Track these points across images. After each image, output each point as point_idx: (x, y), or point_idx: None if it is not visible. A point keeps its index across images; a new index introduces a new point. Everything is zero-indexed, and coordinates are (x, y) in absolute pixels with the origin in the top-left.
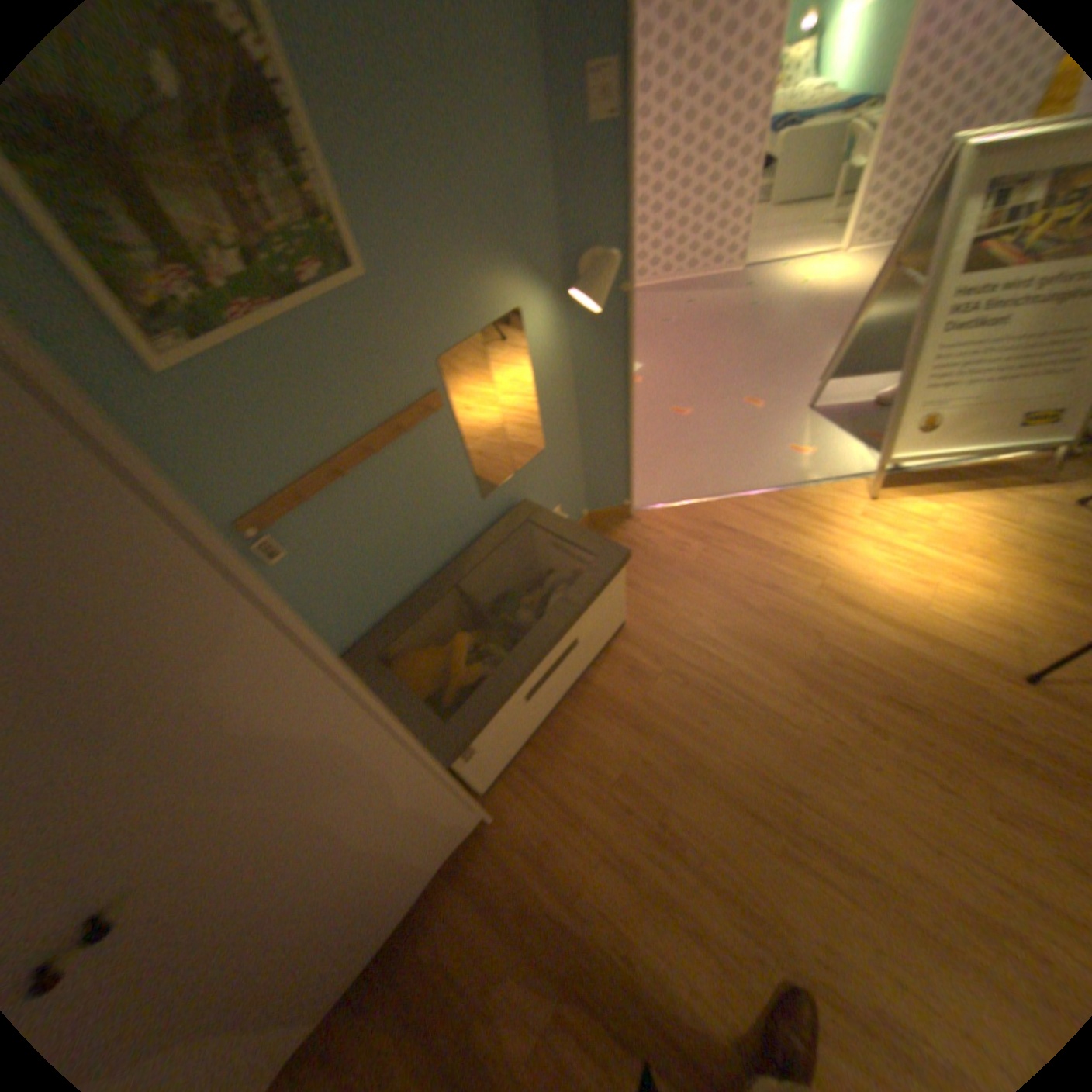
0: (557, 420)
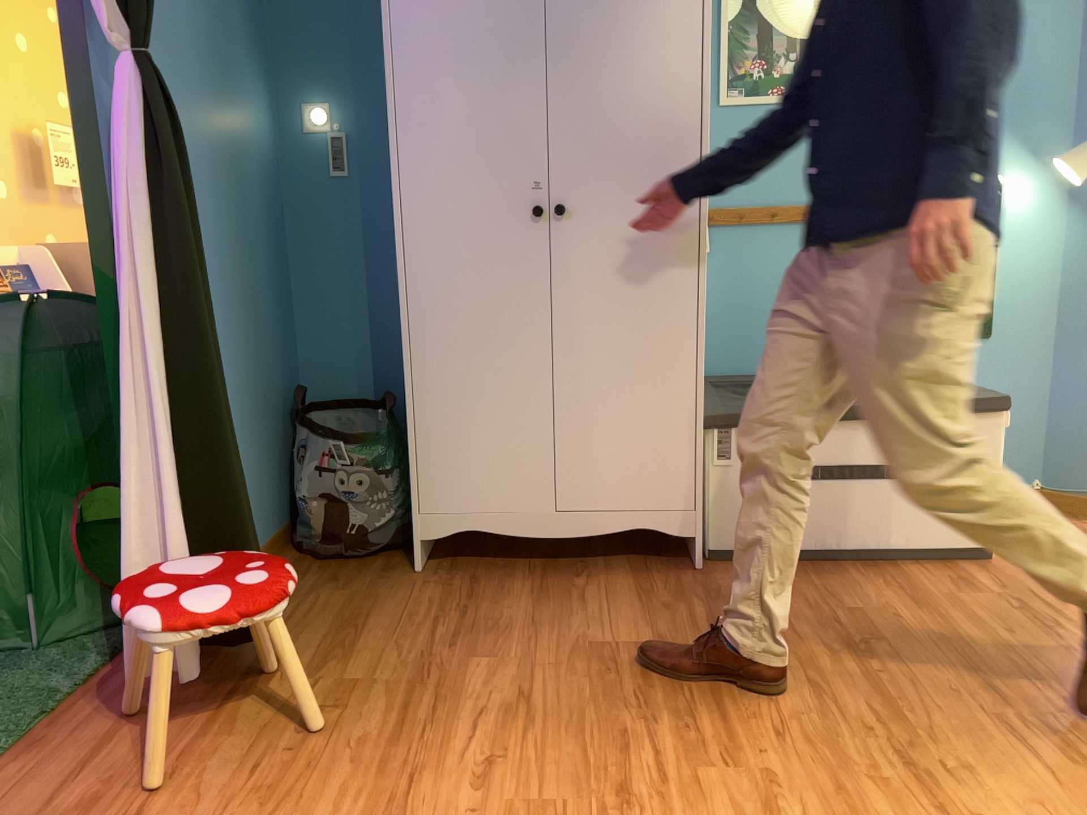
0: (1024, 319)
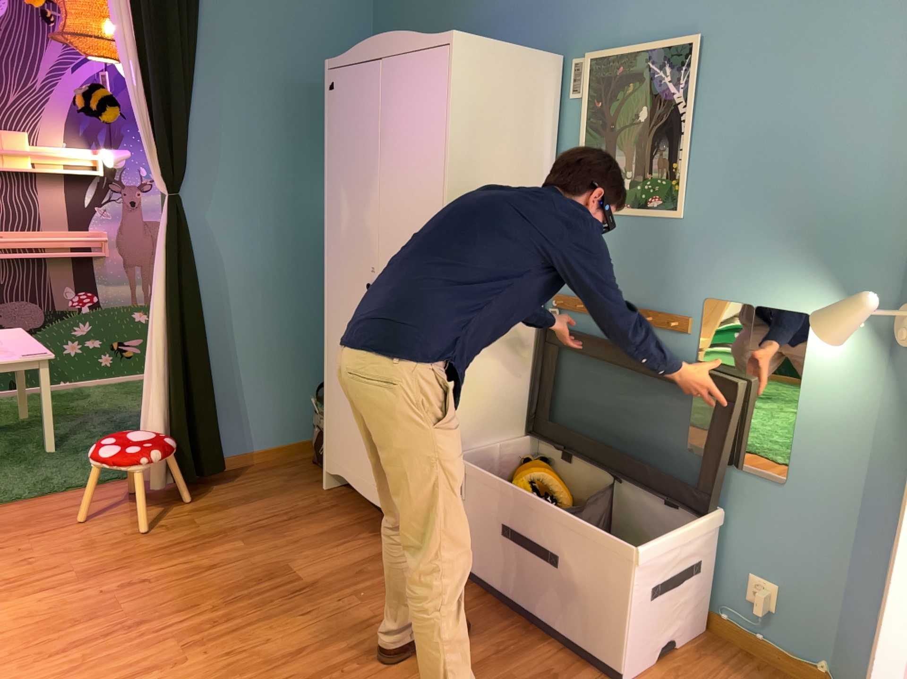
0: (823, 477)
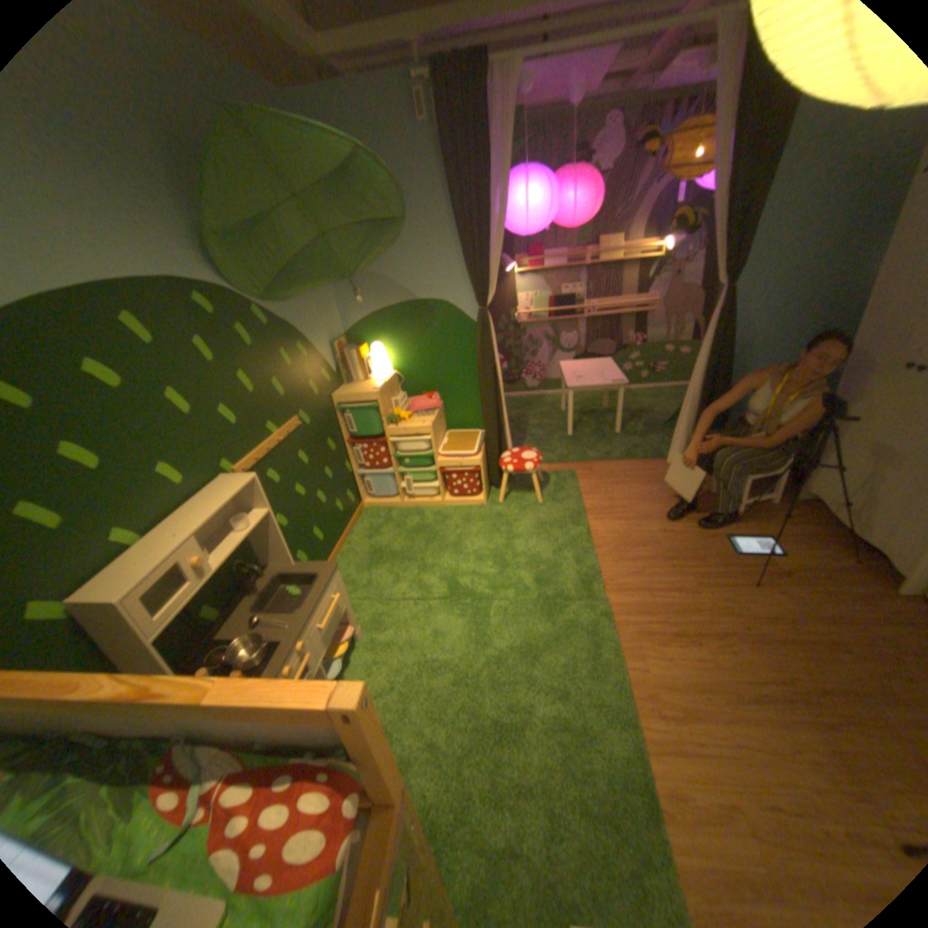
0: None
